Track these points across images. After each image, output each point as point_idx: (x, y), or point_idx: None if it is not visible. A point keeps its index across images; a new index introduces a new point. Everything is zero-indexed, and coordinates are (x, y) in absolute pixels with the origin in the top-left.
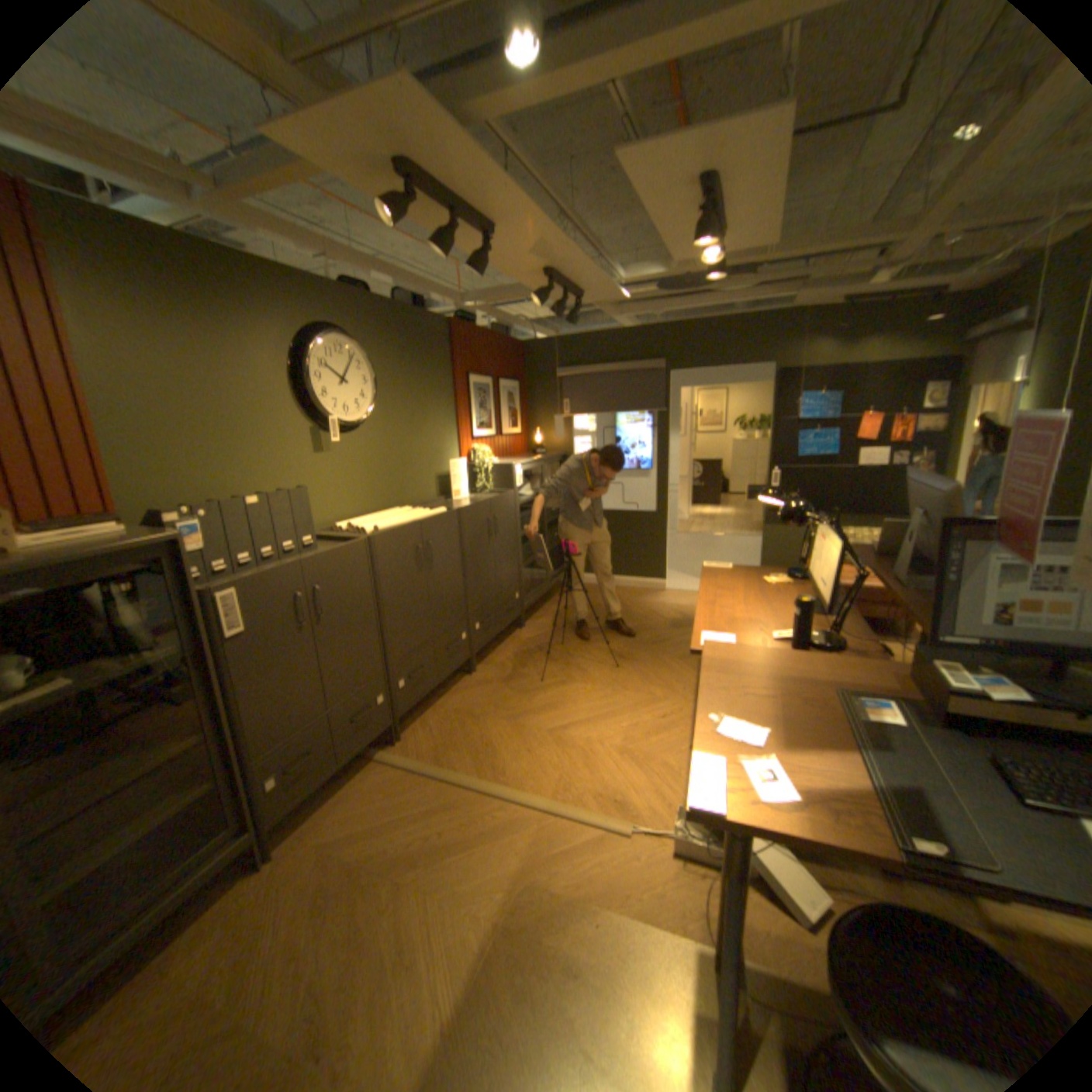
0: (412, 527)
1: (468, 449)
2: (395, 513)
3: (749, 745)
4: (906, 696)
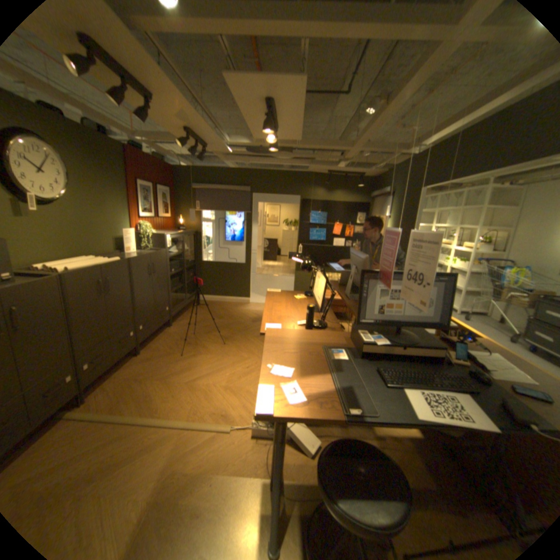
0: (95, 268)
1: (136, 222)
2: (82, 259)
3: (285, 377)
4: (348, 346)
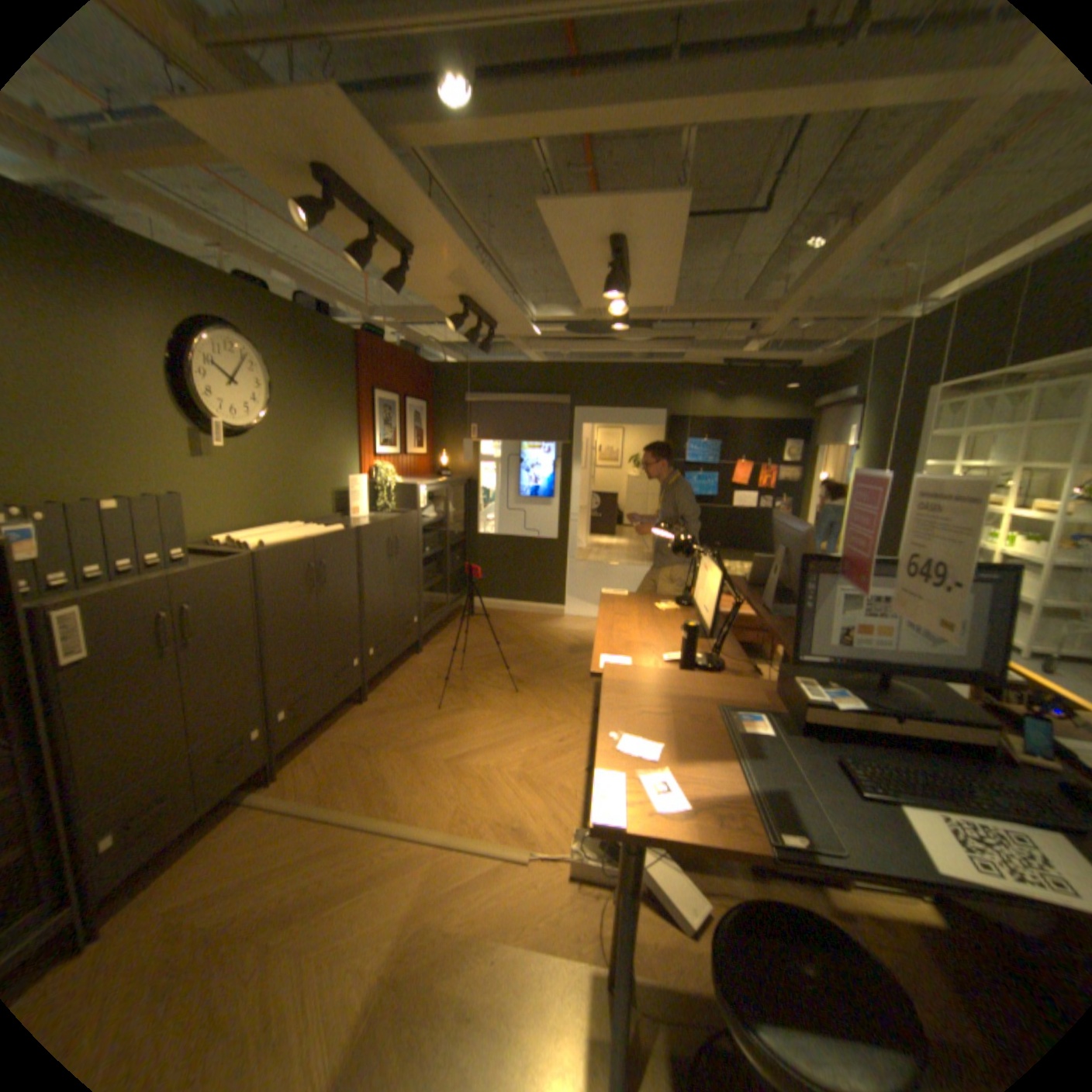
0: (304, 543)
1: (369, 465)
2: (284, 527)
3: (645, 760)
4: (774, 709)
